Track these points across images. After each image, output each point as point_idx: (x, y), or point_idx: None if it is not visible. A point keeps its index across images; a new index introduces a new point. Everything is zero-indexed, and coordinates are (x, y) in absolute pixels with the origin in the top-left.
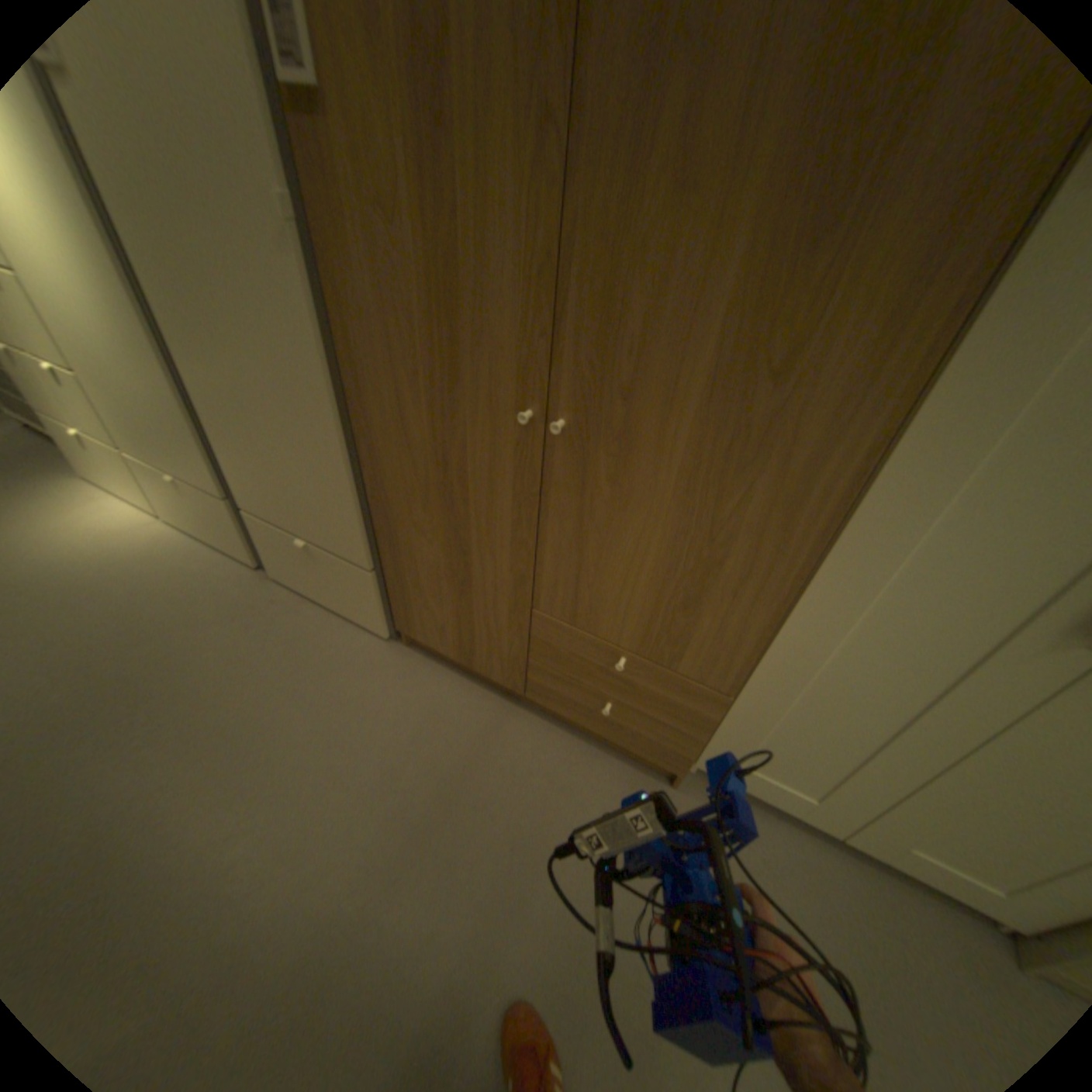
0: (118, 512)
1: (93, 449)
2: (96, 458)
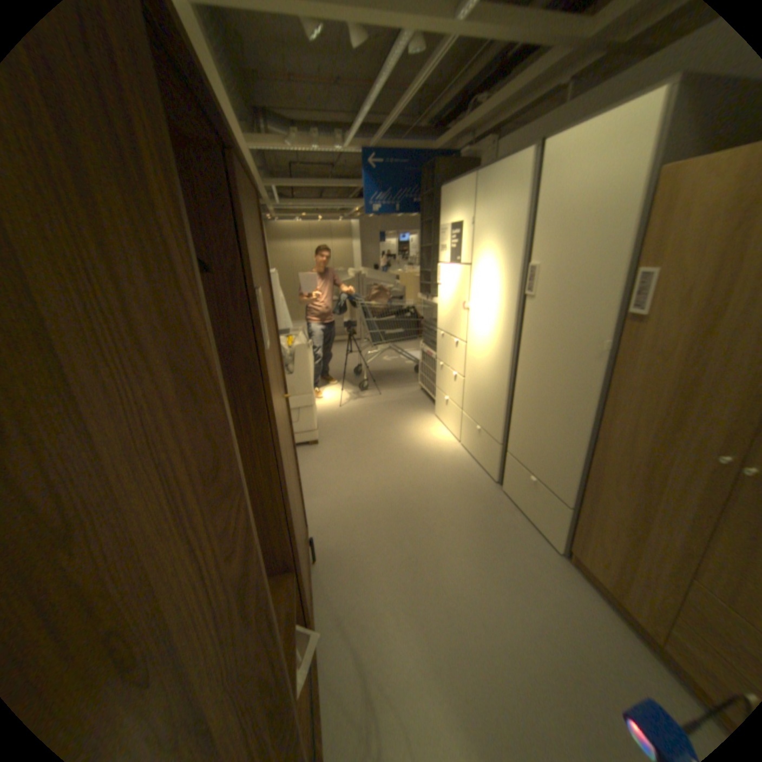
0: (443, 434)
1: (448, 406)
2: (446, 409)
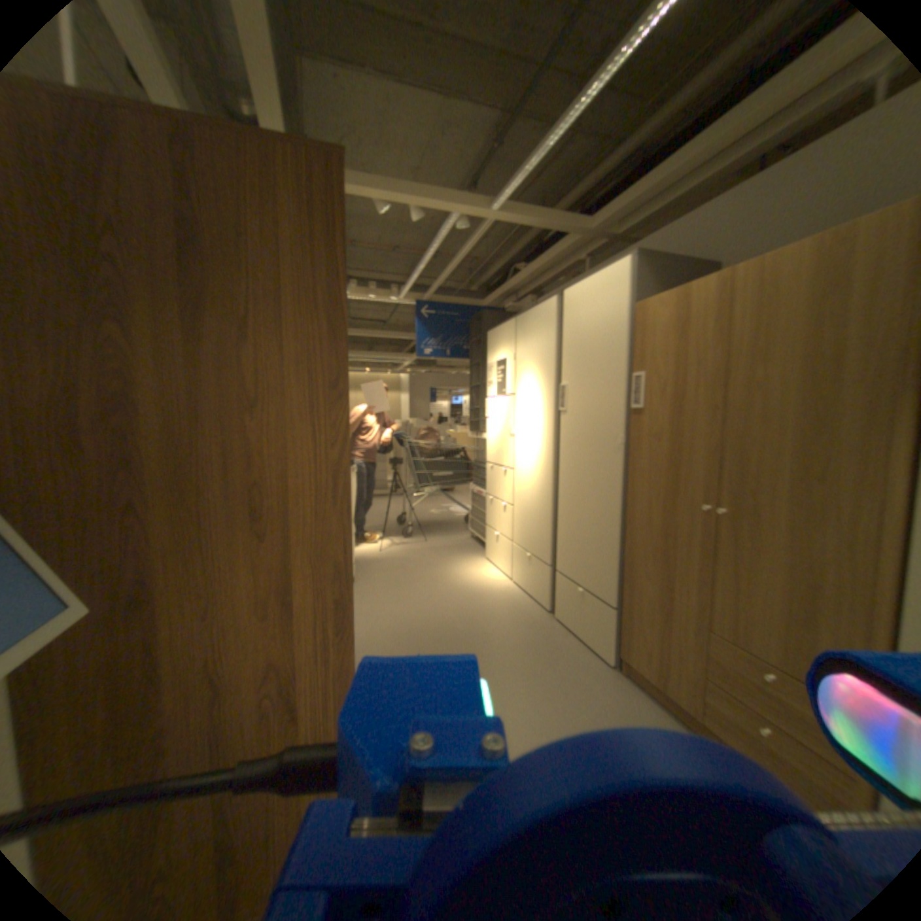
0: (491, 574)
1: (495, 542)
2: (494, 547)
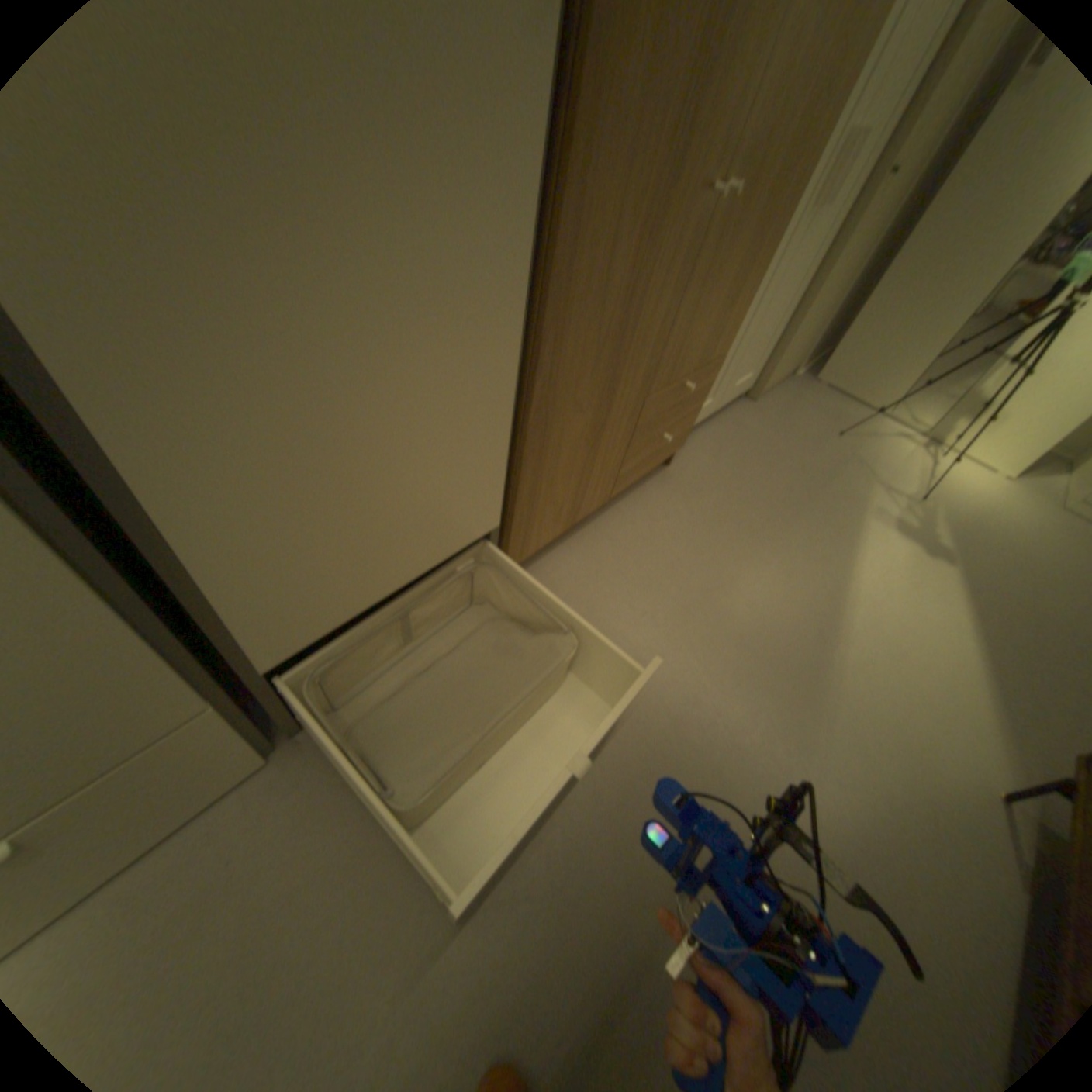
0: None
1: None
2: None
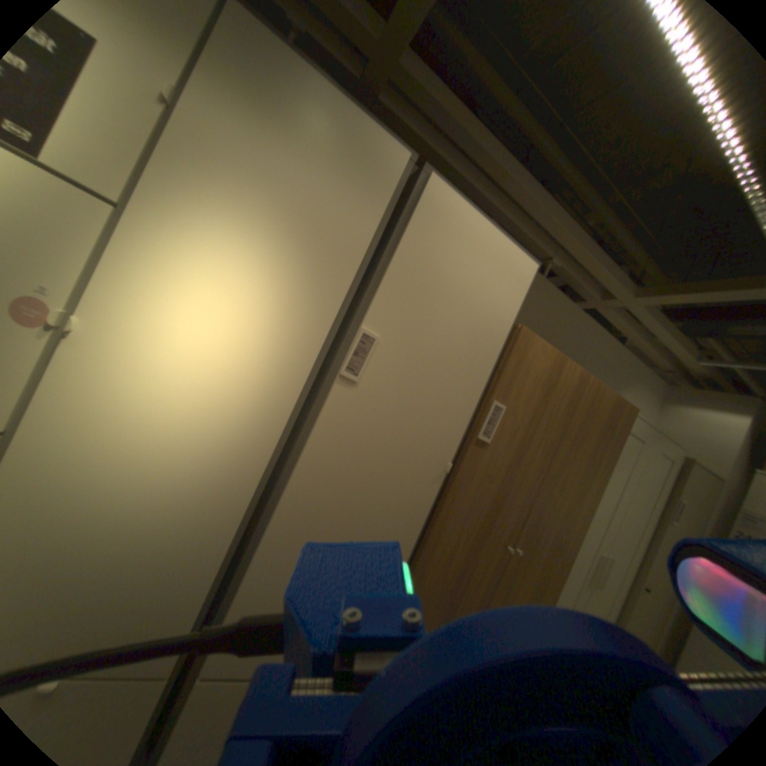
0: None
1: None
2: None
